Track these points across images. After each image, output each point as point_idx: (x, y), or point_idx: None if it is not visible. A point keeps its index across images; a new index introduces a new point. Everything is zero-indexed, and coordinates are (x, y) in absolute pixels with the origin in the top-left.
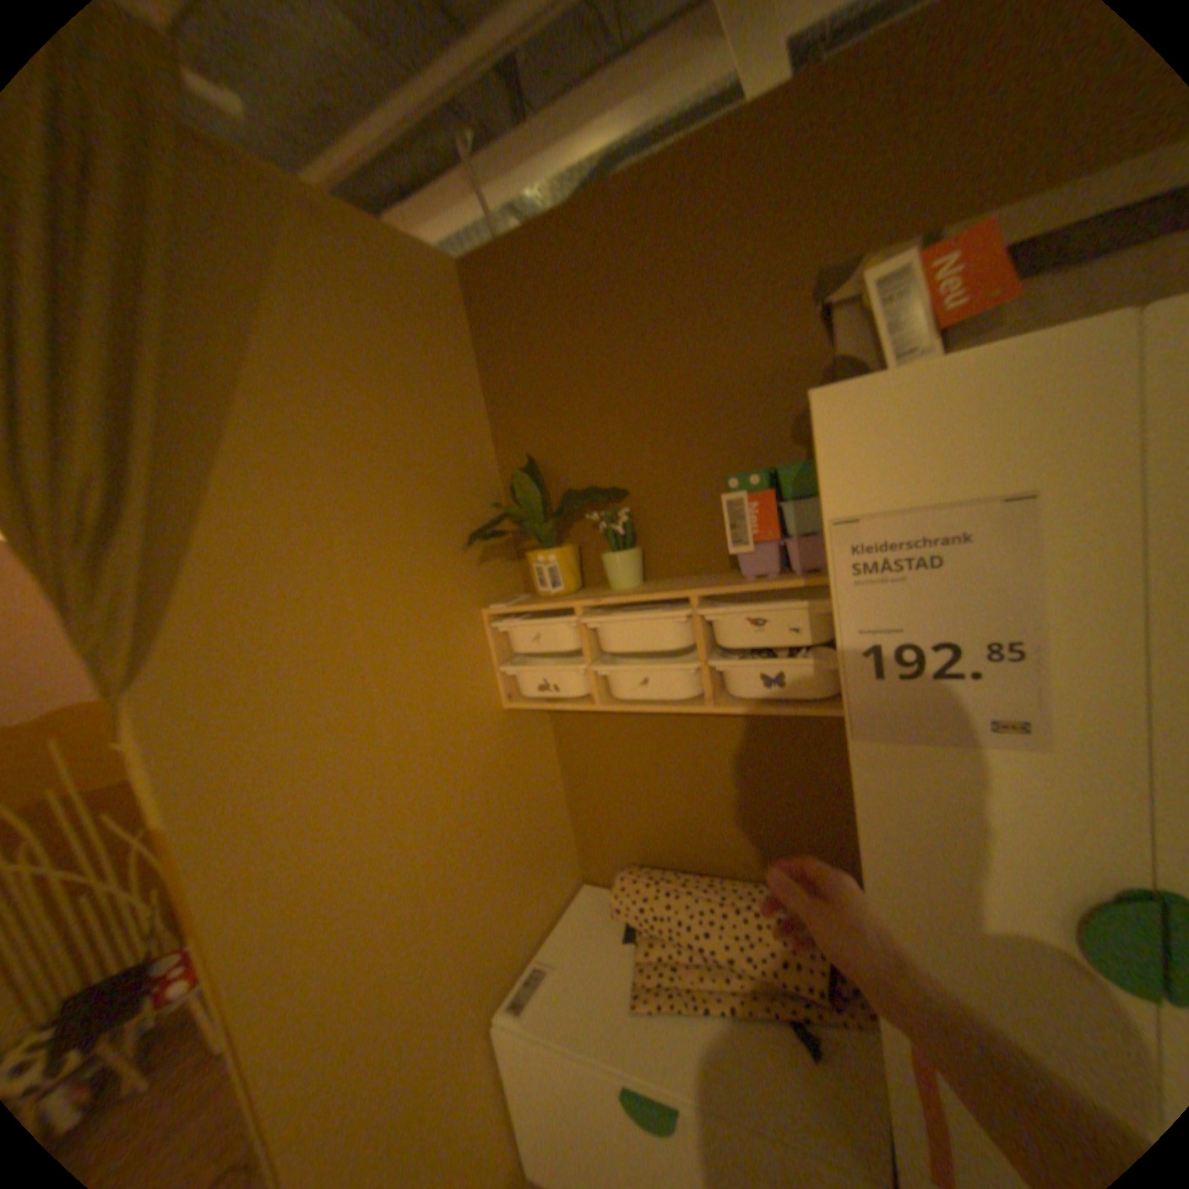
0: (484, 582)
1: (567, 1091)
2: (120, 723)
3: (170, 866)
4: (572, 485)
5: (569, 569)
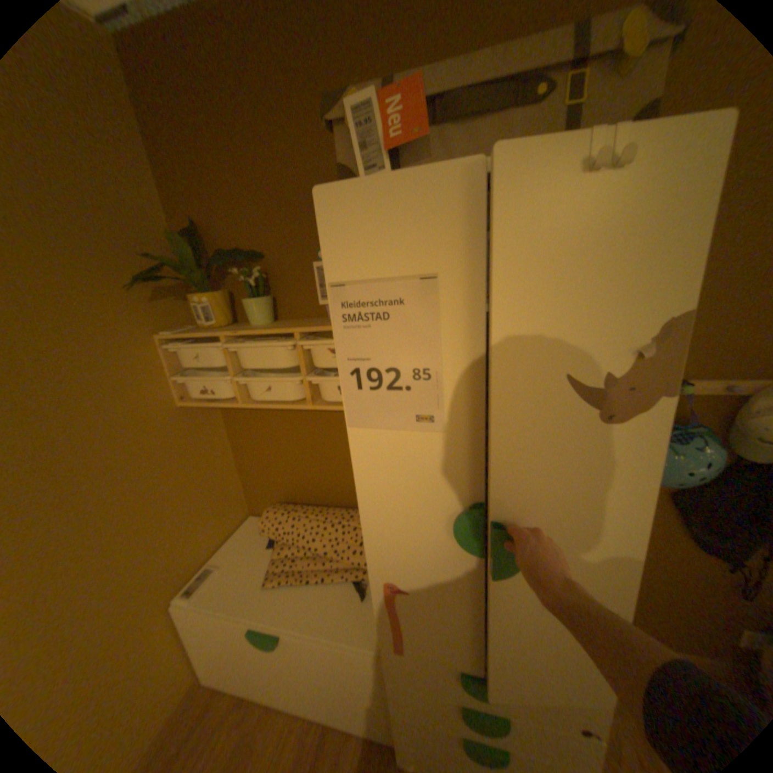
0: (156, 315)
1: (218, 635)
2: None
3: None
4: (223, 246)
5: (221, 308)
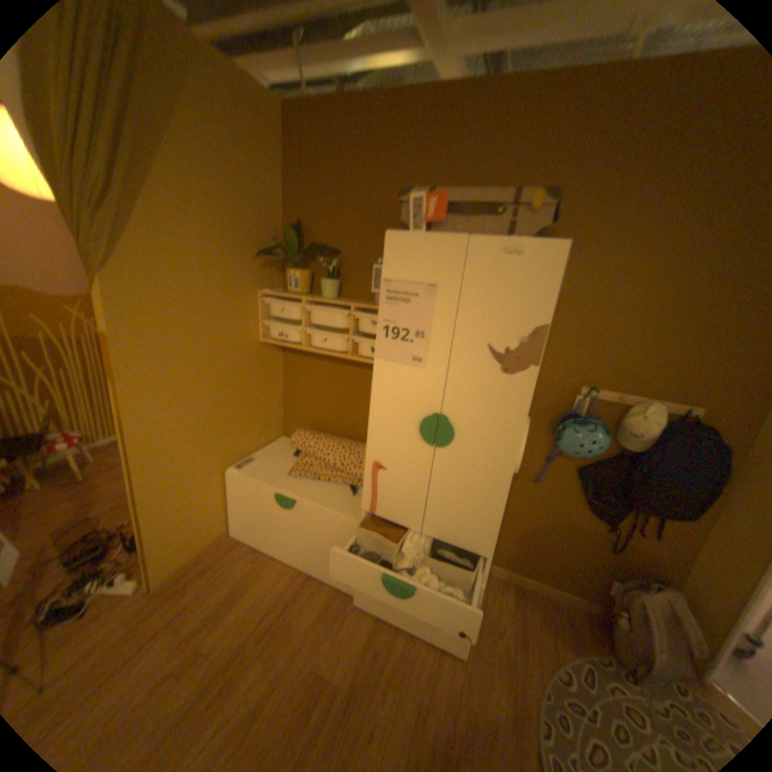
0: (262, 277)
1: (254, 497)
2: (91, 284)
3: (103, 349)
4: (316, 241)
5: (305, 281)
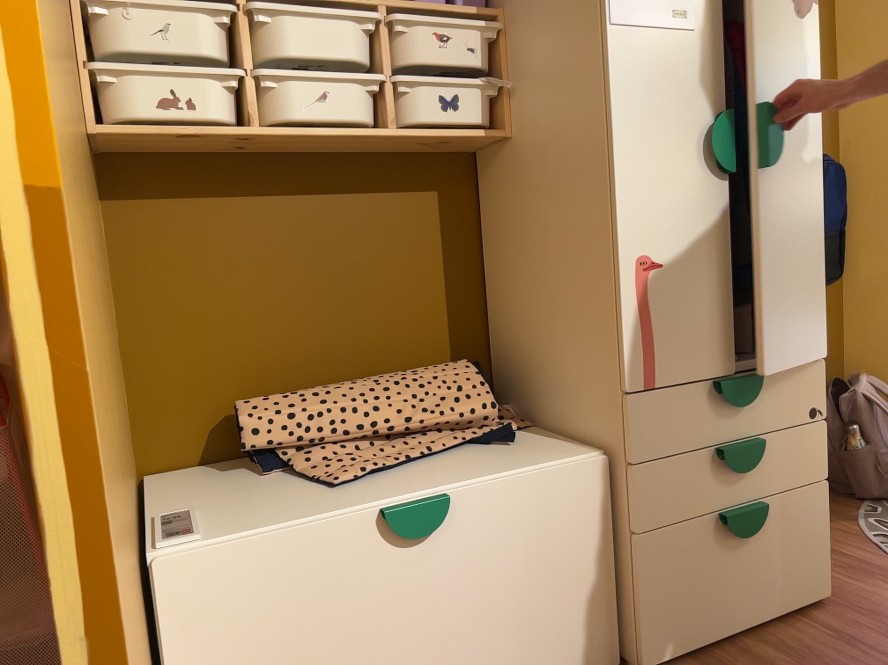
0: None
1: (293, 588)
2: None
3: None
4: None
5: None
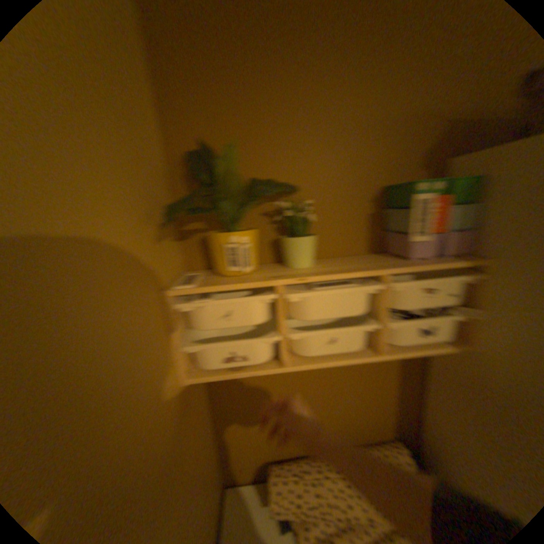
0: (163, 260)
1: None
2: None
3: None
4: (249, 174)
5: (255, 249)
